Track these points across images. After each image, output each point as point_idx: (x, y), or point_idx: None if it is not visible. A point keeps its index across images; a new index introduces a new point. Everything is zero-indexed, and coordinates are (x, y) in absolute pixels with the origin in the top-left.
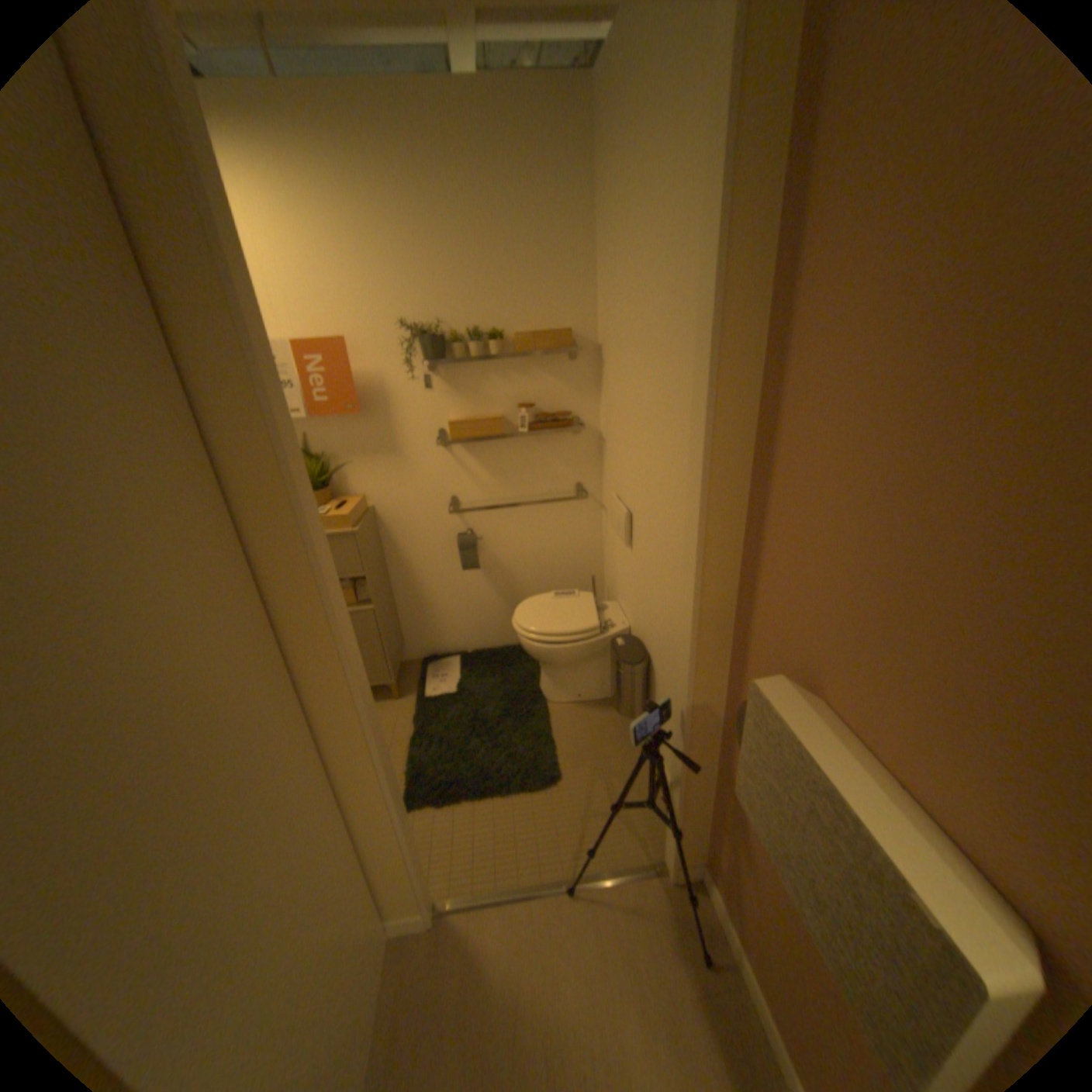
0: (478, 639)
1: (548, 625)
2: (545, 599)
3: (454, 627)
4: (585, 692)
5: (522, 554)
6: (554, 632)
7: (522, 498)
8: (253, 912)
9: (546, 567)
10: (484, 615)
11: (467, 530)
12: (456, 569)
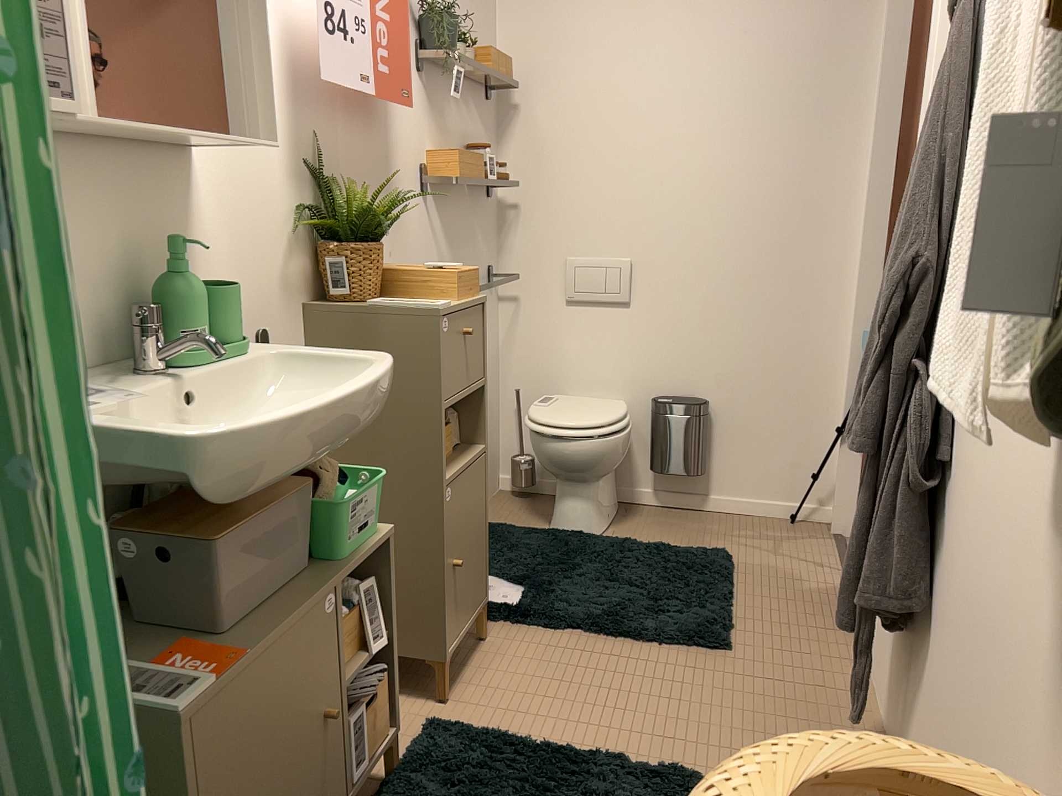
0: None
1: (602, 416)
2: (542, 411)
3: None
4: (610, 509)
5: None
6: (617, 418)
7: None
8: None
9: None
10: None
11: None
12: None
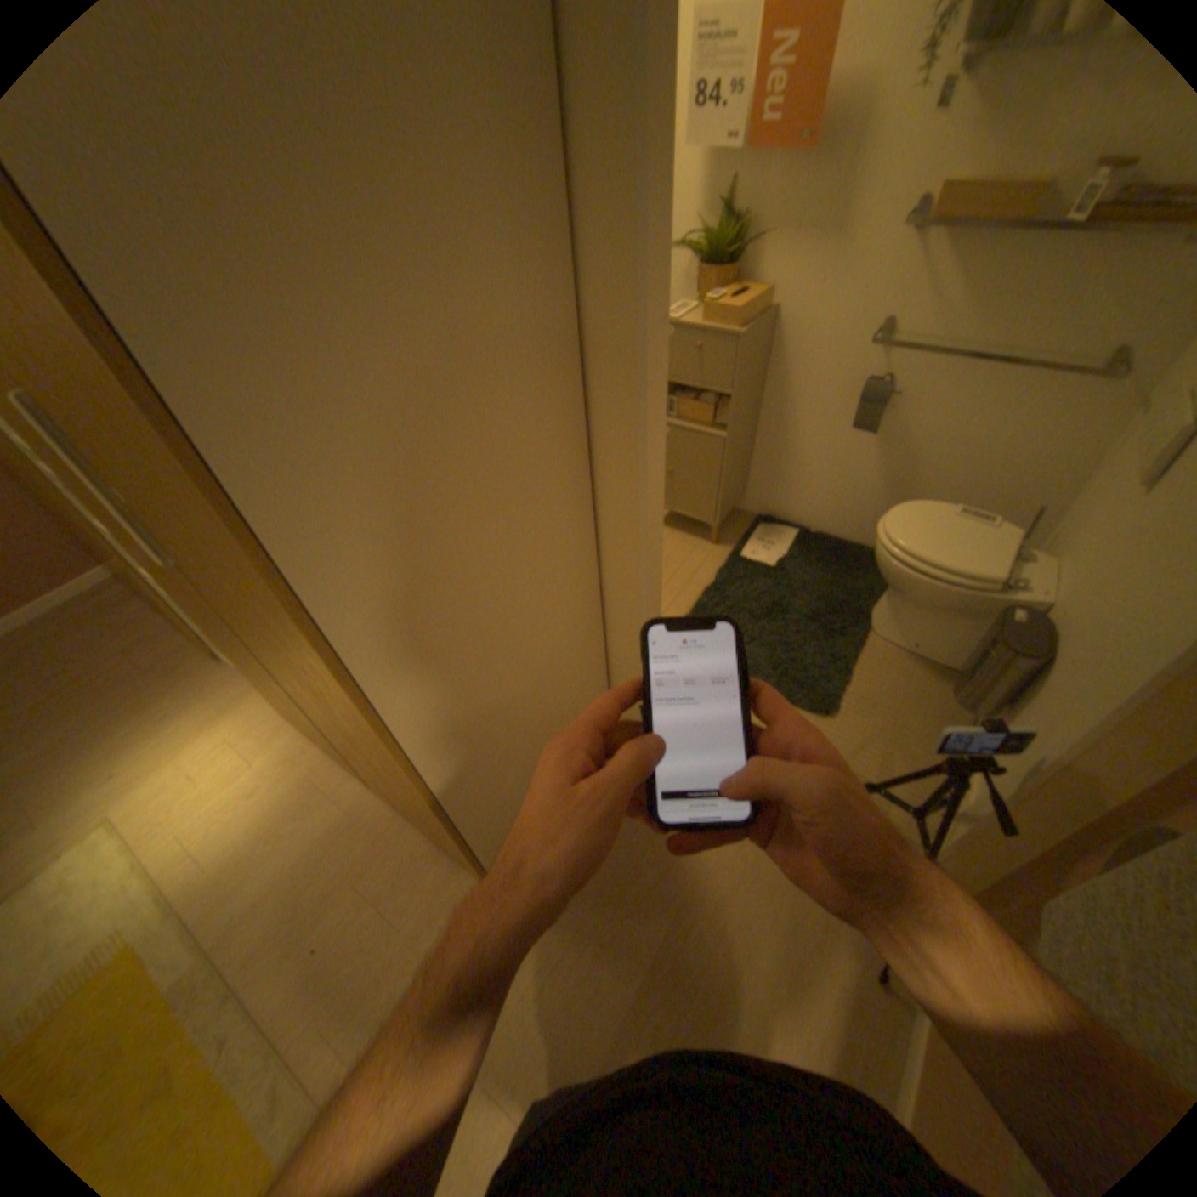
0: (831, 520)
1: (927, 544)
2: (947, 509)
3: (809, 494)
4: (929, 646)
5: (950, 435)
6: (929, 557)
7: (1002, 345)
8: (499, 657)
9: (977, 465)
10: (853, 496)
11: (887, 373)
12: (846, 424)
